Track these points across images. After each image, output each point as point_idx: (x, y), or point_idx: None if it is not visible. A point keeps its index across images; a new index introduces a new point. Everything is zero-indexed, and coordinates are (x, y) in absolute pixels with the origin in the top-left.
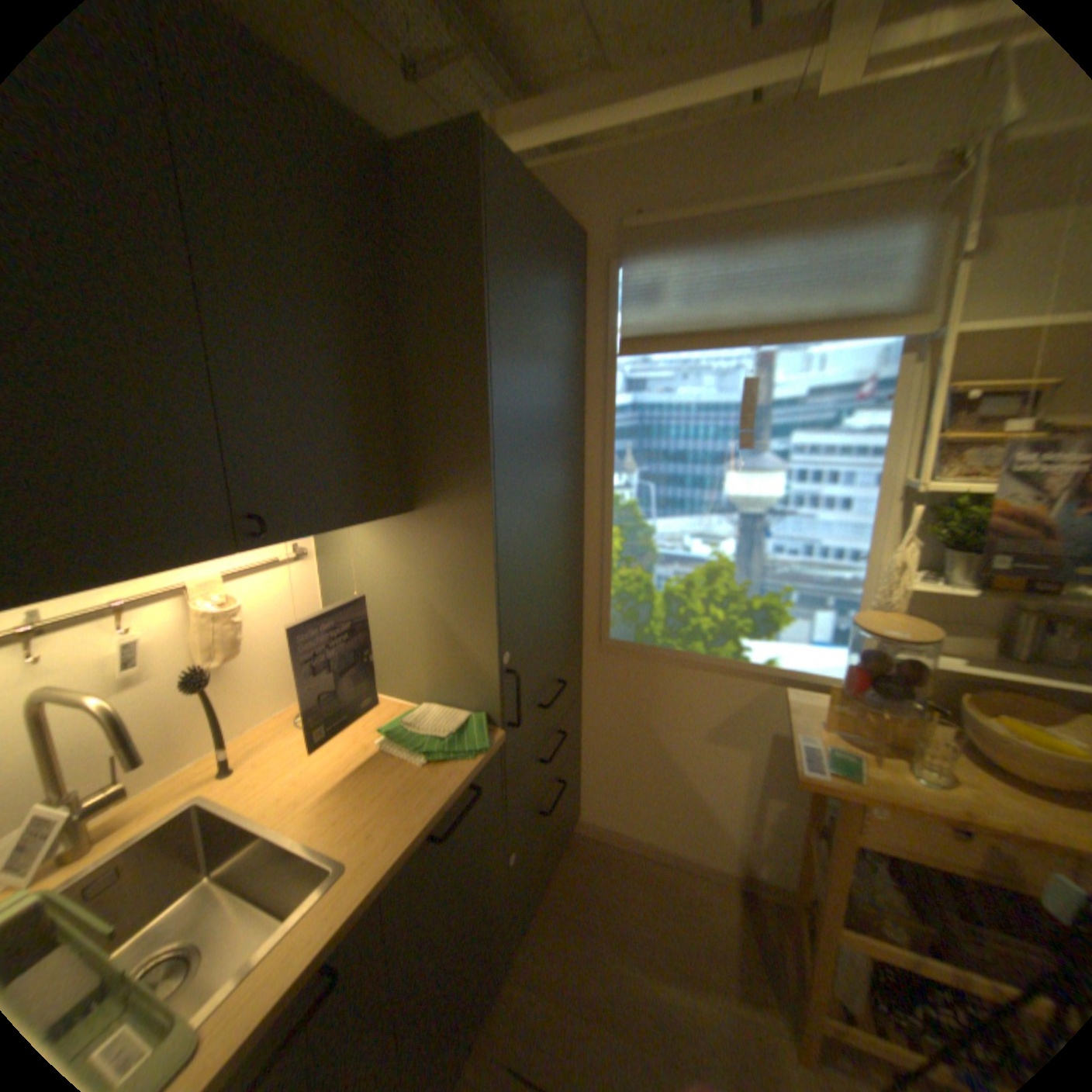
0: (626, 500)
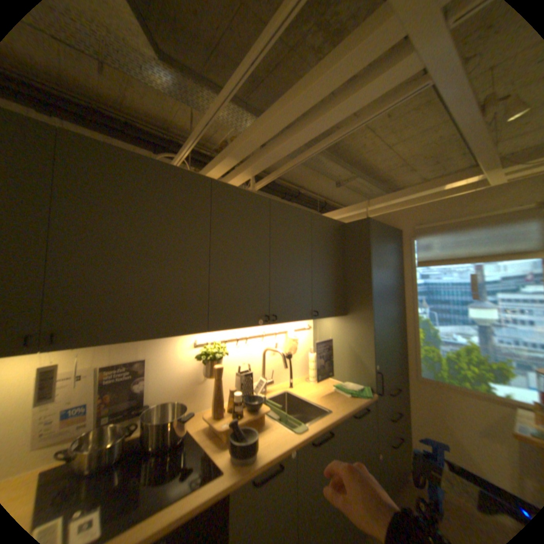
0: (424, 318)
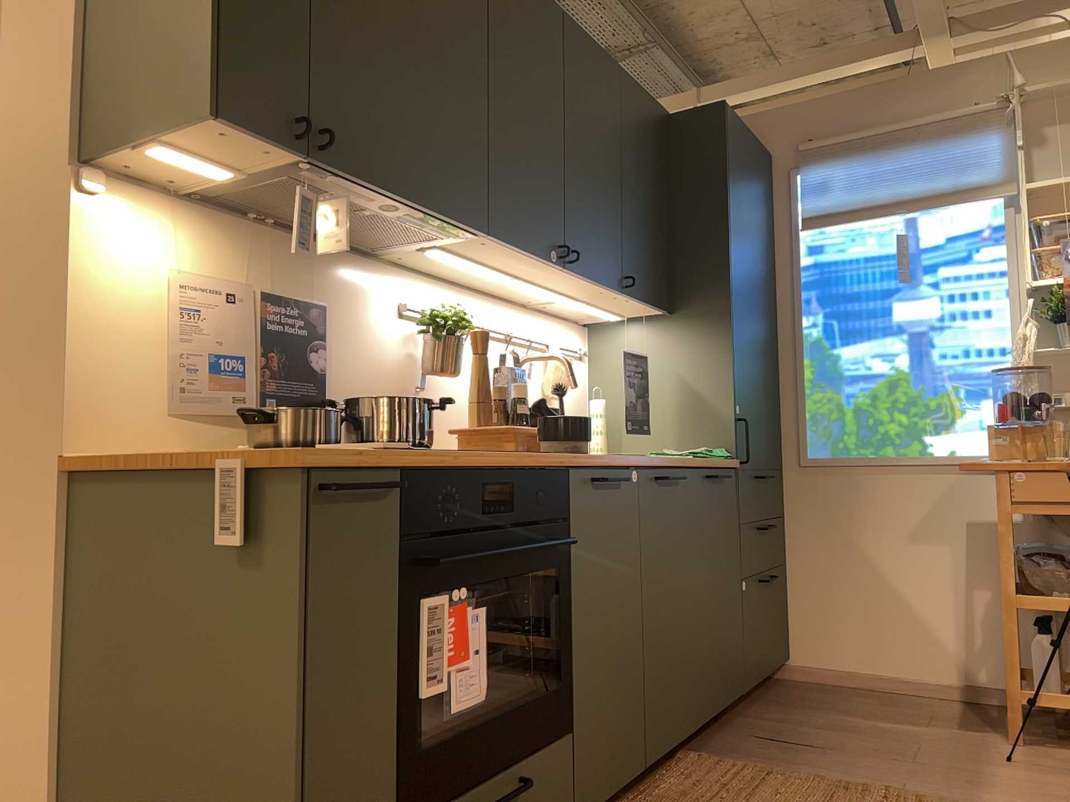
0: (815, 335)
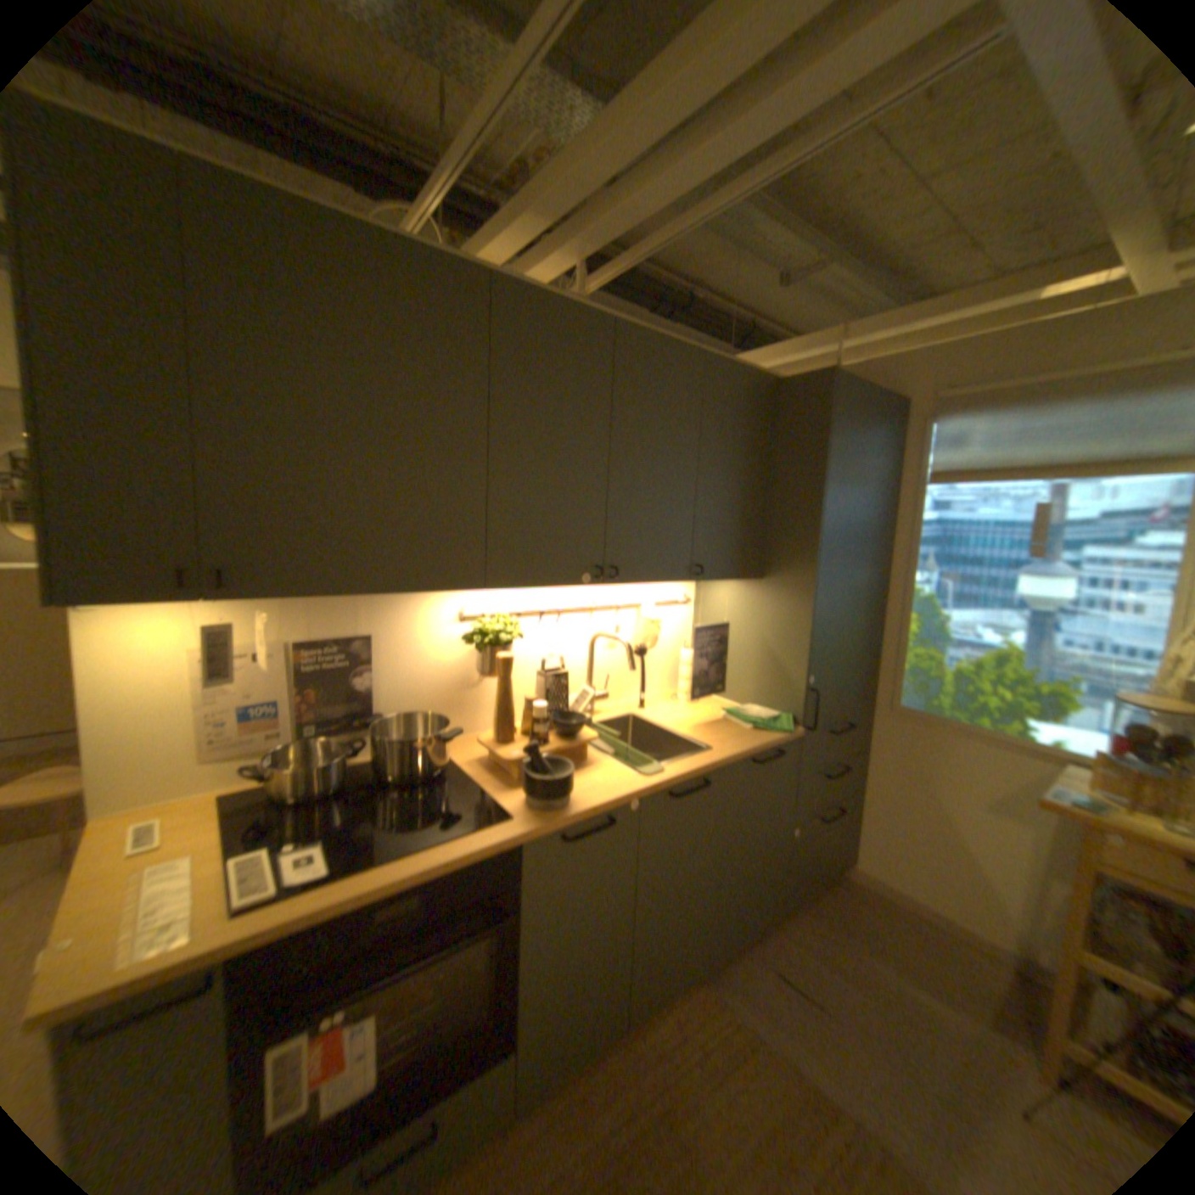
0: (926, 593)
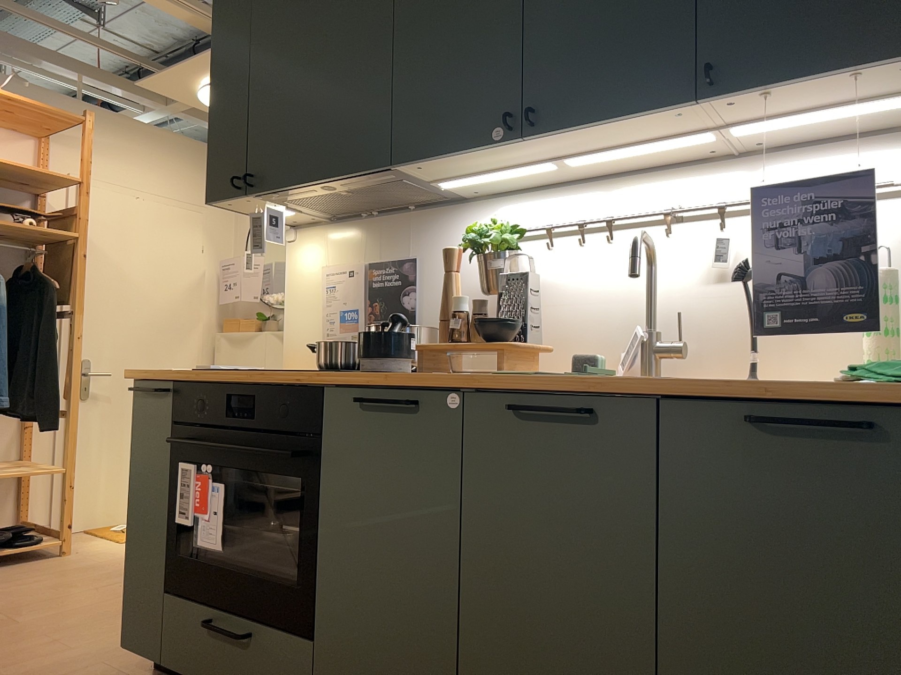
0: None
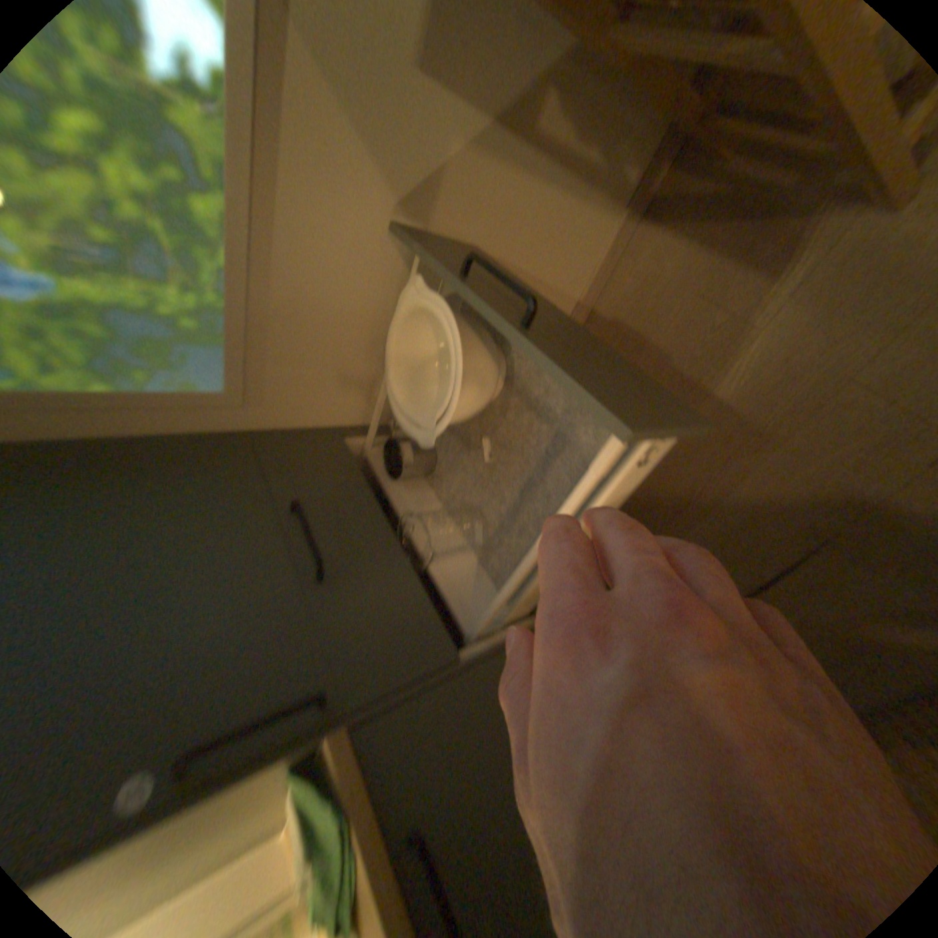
0: None
